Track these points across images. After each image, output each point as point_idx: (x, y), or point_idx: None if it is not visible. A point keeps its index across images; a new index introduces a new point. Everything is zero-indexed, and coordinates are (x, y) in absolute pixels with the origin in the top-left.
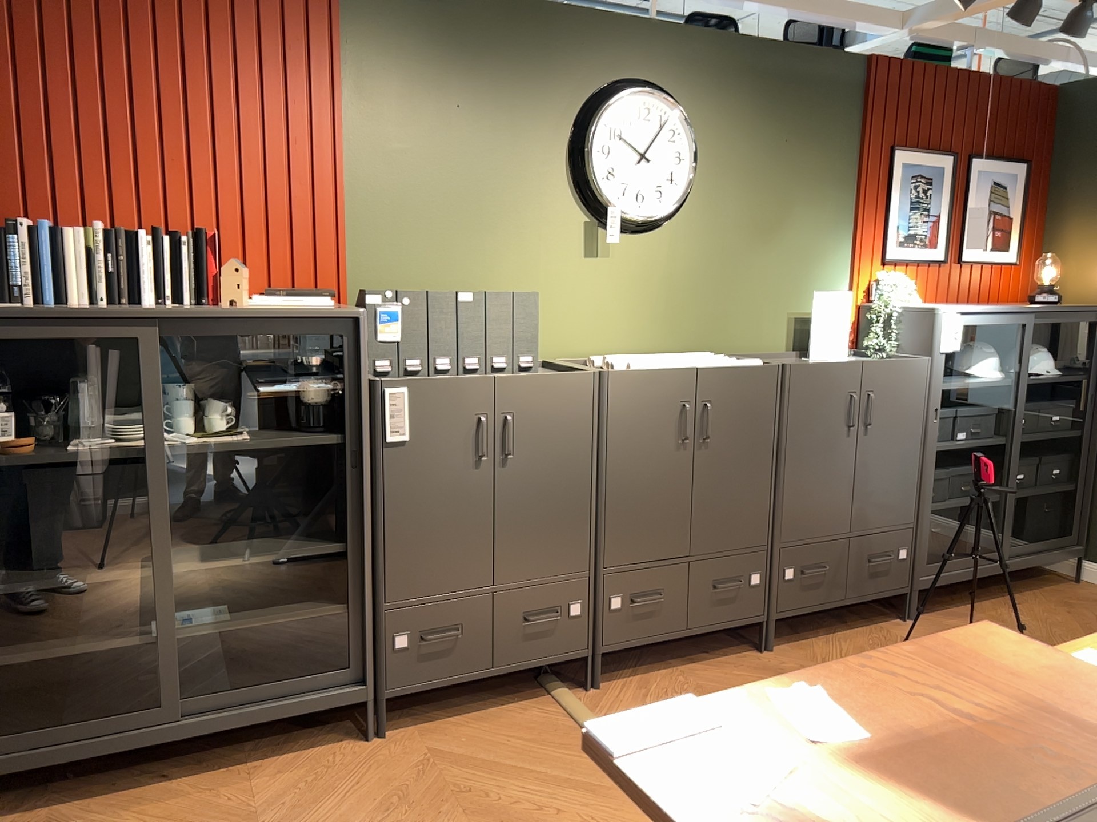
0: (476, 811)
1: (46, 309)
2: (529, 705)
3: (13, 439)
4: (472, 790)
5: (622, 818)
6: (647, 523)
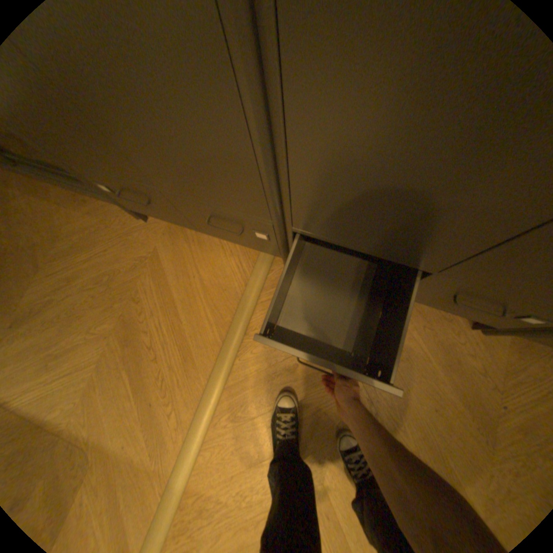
0: (127, 321)
1: None
2: (238, 252)
3: None
4: (141, 303)
5: (178, 394)
6: (375, 220)
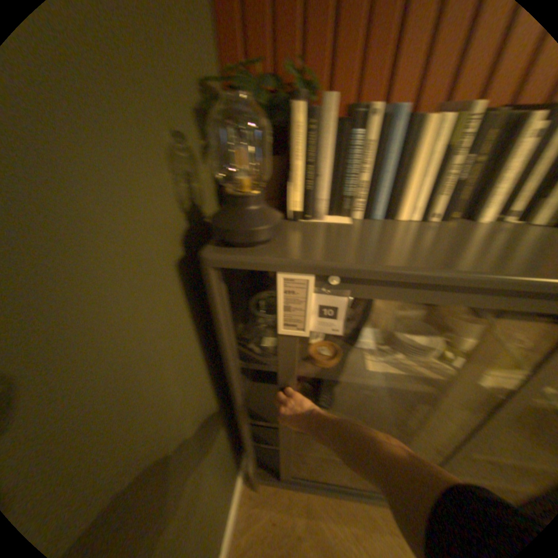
0: None
1: (373, 224)
2: None
3: (319, 337)
4: None
5: None
6: None
